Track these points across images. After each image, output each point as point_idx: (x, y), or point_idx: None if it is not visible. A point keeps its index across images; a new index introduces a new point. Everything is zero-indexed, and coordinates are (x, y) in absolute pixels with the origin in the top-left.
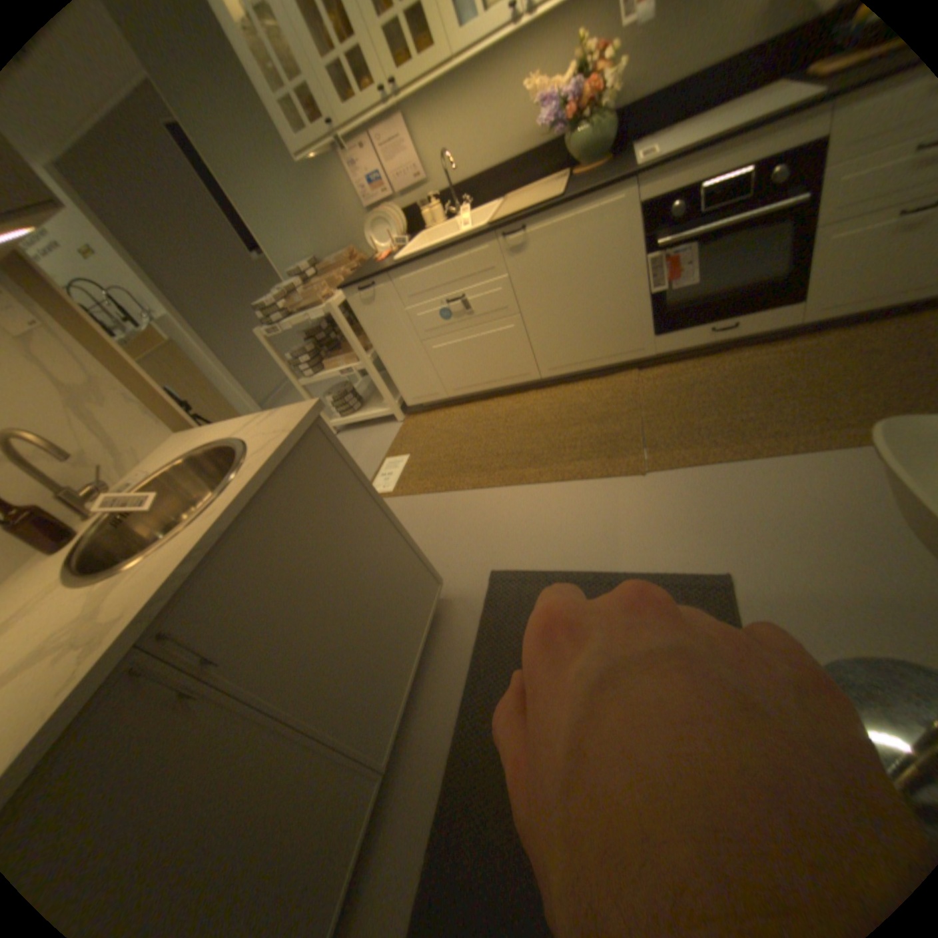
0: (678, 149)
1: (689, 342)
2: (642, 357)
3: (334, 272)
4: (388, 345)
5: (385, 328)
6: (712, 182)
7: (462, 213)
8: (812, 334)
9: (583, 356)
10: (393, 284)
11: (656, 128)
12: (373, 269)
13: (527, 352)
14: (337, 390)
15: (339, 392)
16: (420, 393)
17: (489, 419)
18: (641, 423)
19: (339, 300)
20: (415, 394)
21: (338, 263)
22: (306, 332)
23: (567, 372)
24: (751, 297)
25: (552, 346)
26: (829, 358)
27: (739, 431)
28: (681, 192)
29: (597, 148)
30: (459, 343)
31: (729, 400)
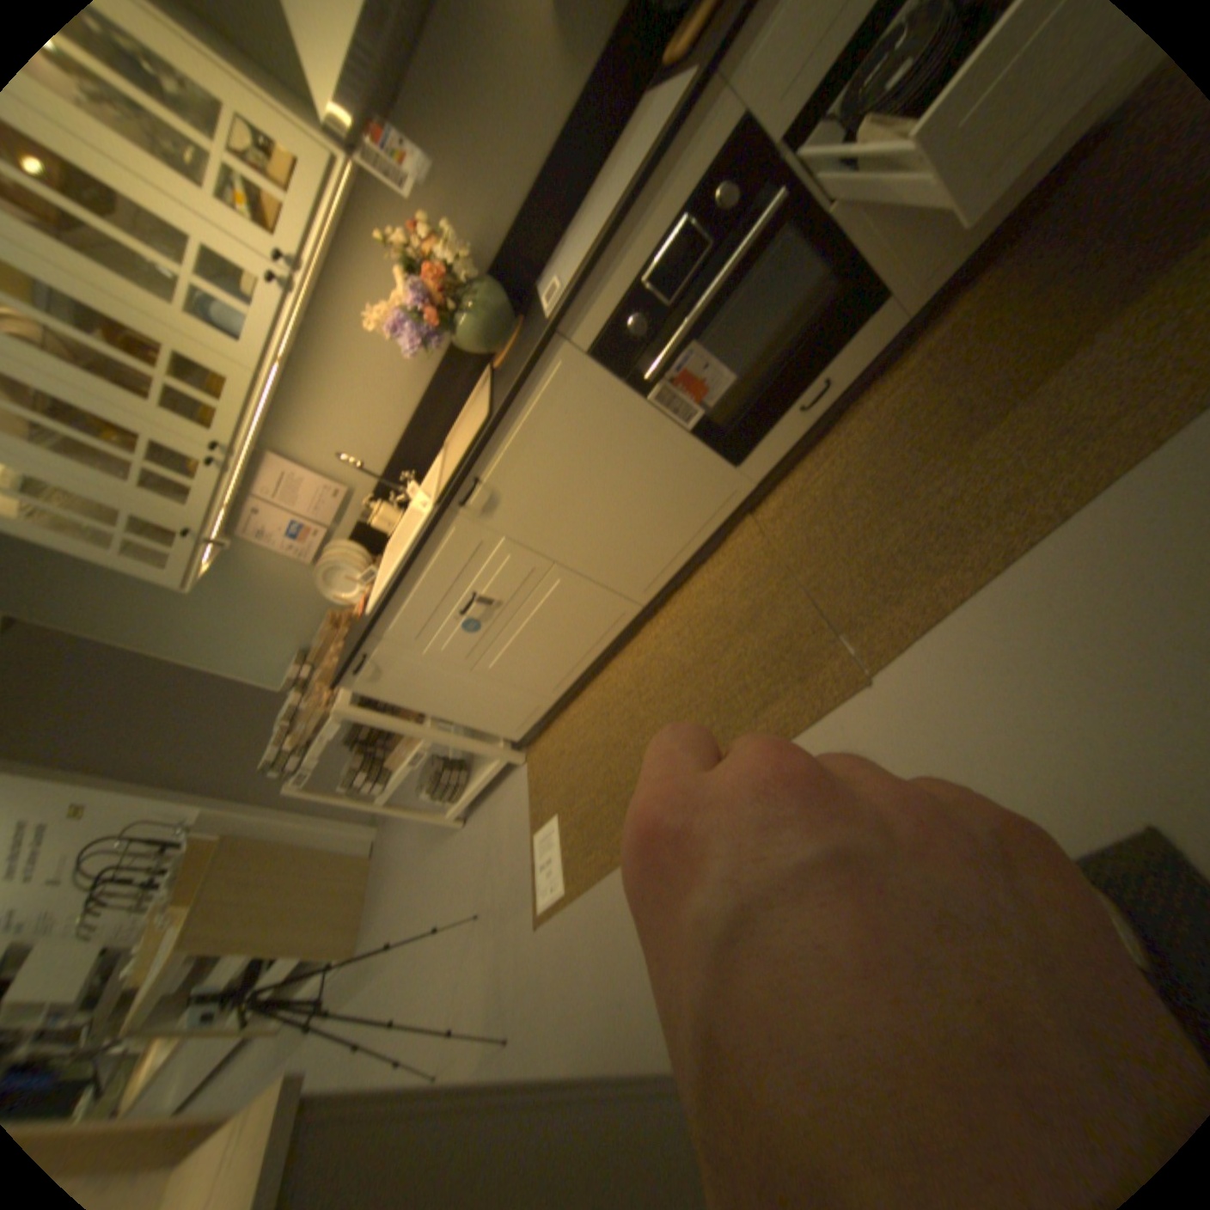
0: (580, 268)
1: (786, 443)
2: (744, 499)
3: (331, 656)
4: (442, 698)
5: (423, 685)
6: (653, 269)
7: (417, 495)
8: (936, 320)
9: (673, 549)
10: (392, 638)
11: (552, 250)
12: (358, 636)
13: (603, 593)
14: (431, 773)
15: (433, 775)
16: (521, 718)
17: (620, 699)
18: (809, 596)
19: (351, 691)
20: (516, 722)
21: (330, 640)
22: (348, 739)
23: (669, 579)
24: (818, 343)
25: (626, 566)
26: (988, 338)
27: (952, 530)
28: (627, 307)
29: (500, 325)
30: (517, 640)
31: (900, 488)
